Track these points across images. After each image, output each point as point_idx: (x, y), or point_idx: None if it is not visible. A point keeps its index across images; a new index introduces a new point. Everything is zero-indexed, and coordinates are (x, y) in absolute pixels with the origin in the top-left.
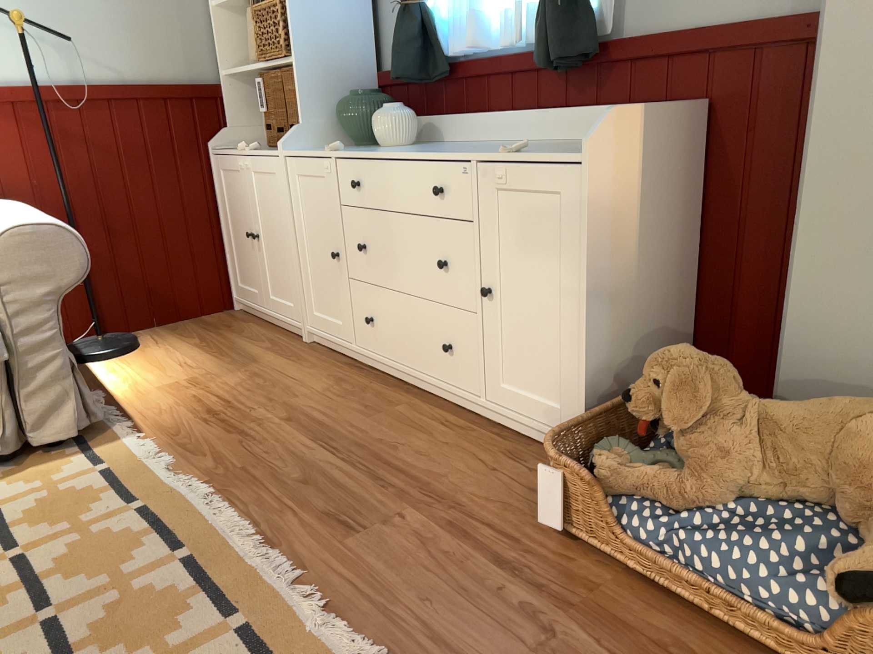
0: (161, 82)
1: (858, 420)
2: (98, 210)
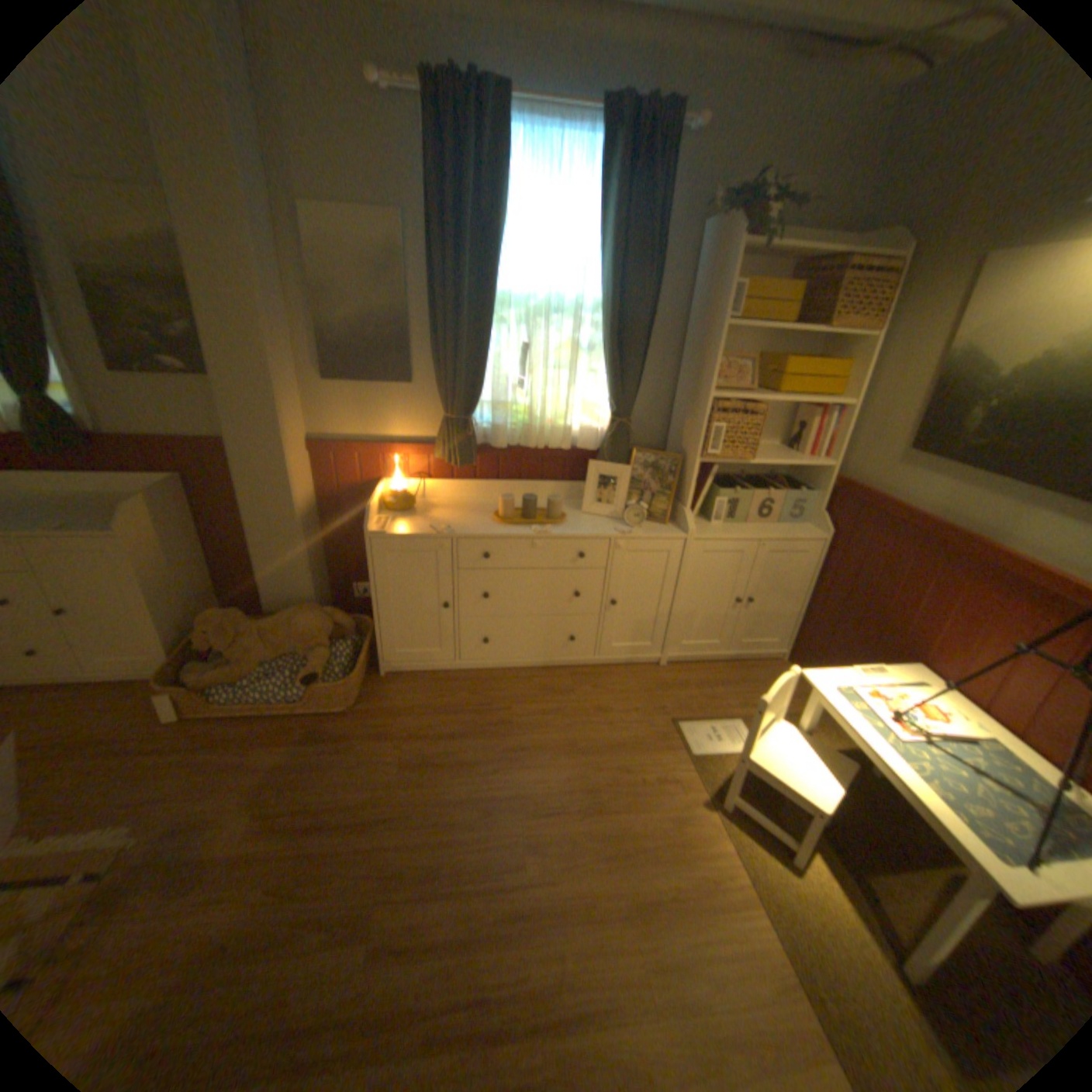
0: None
1: (295, 620)
2: None
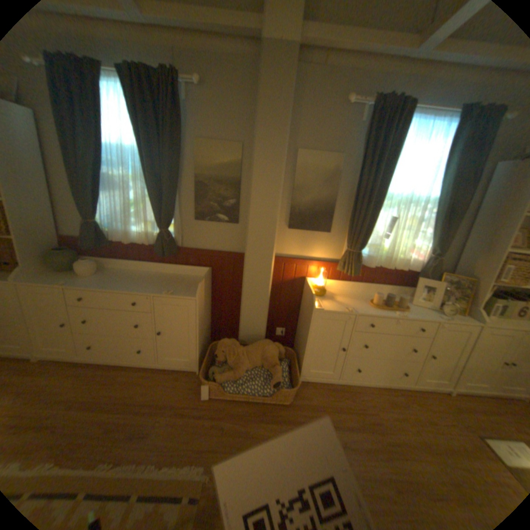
0: None
1: (263, 348)
2: None
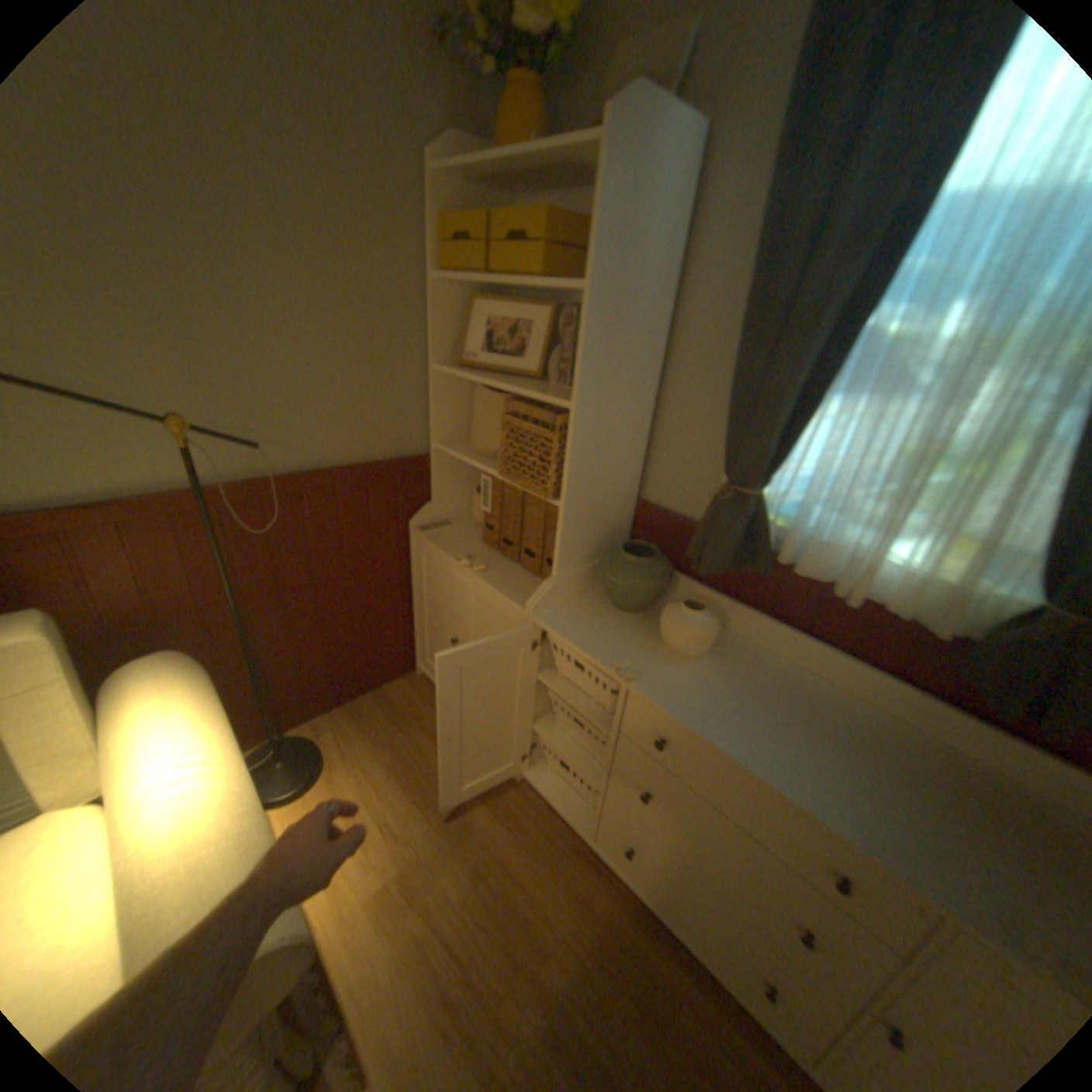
0: (363, 456)
1: None
2: (276, 612)
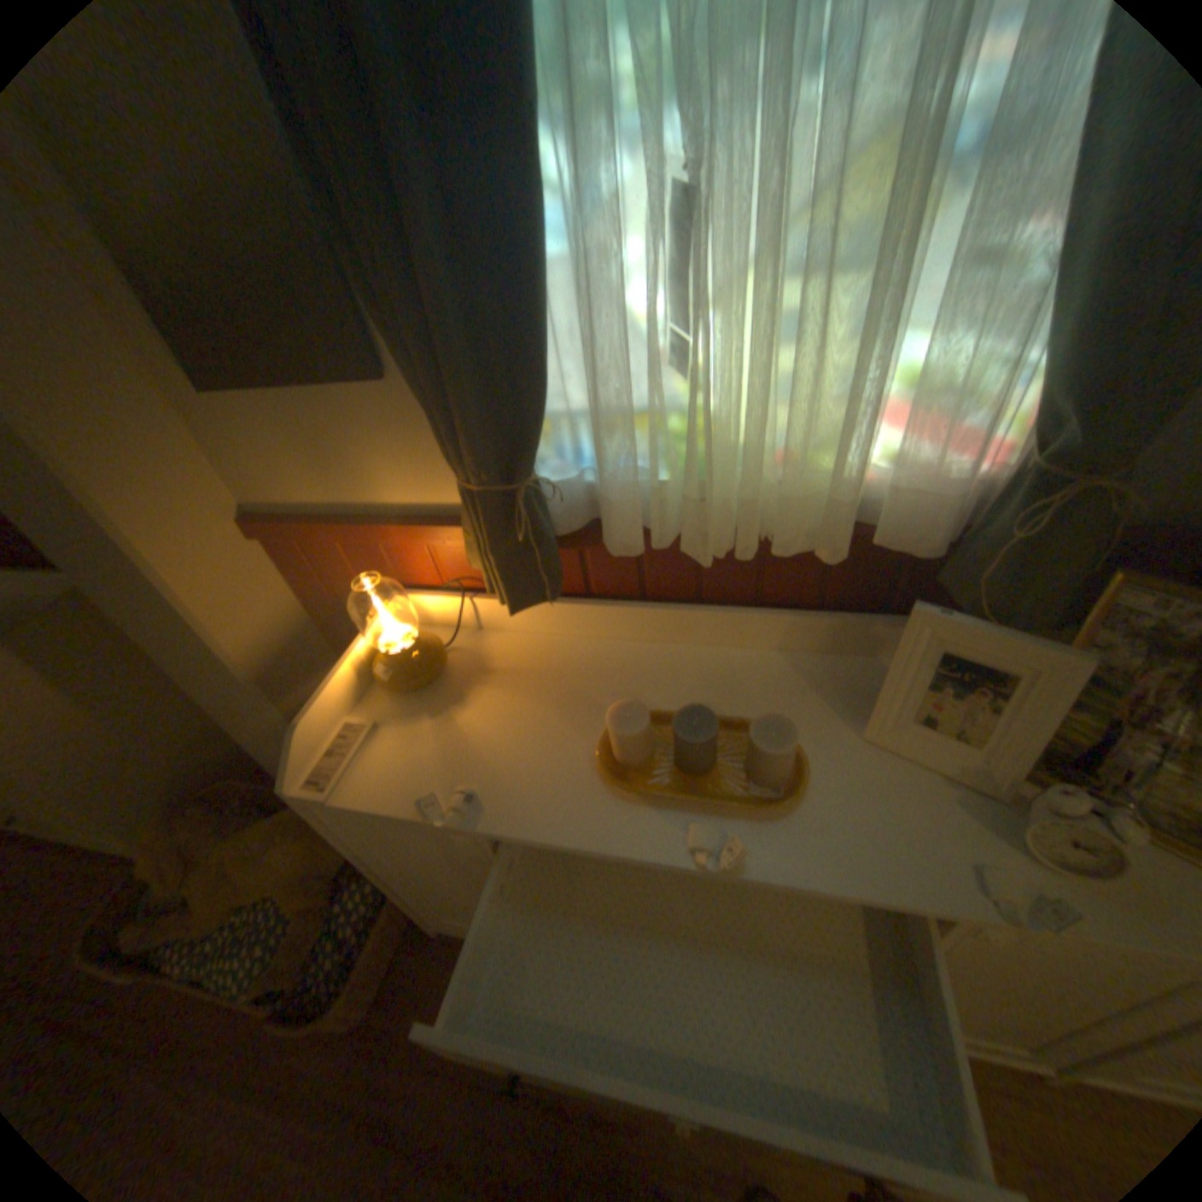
0: None
1: (271, 852)
2: None
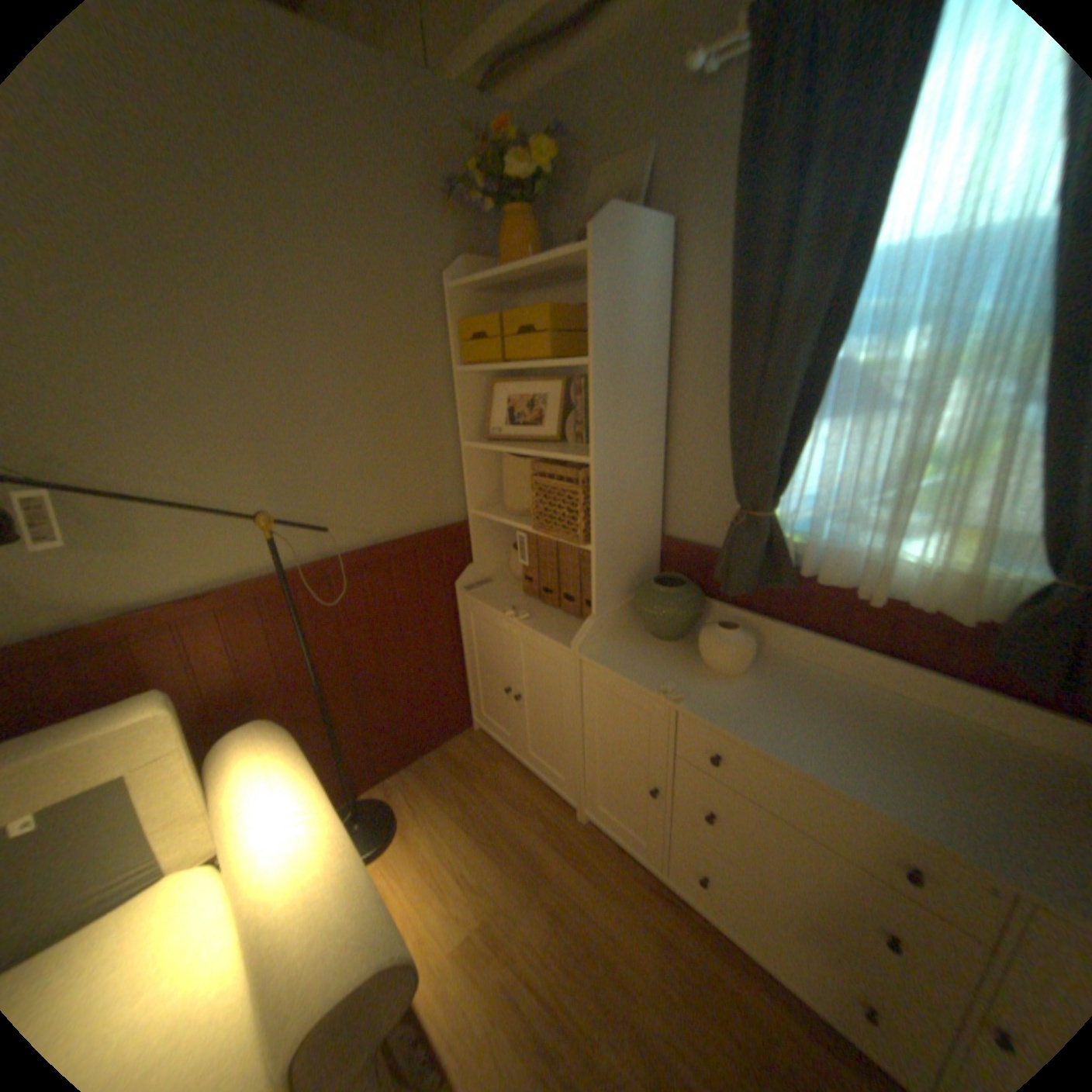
0: (411, 528)
1: None
2: (346, 678)
